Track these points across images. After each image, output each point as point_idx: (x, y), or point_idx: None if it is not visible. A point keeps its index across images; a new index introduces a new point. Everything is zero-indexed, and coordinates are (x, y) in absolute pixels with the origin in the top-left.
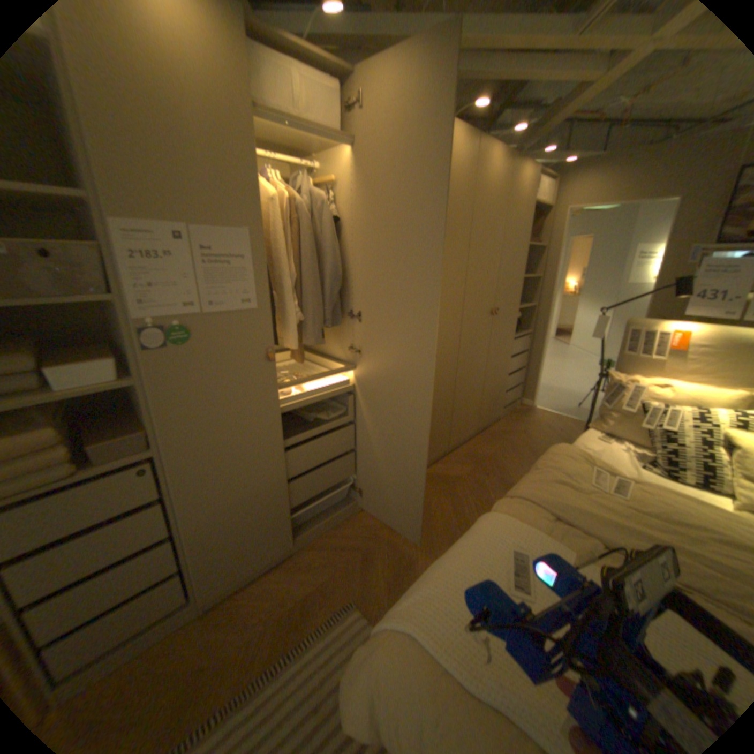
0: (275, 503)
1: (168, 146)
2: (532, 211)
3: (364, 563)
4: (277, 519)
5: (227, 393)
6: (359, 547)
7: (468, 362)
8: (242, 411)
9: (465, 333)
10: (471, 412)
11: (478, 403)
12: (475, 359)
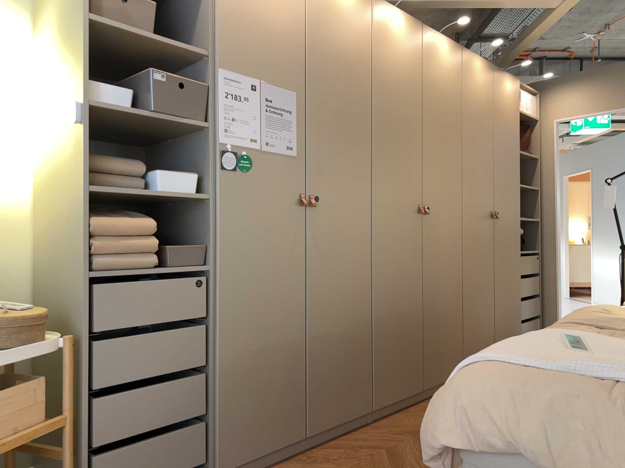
0: (293, 366)
1: (257, 28)
2: (517, 123)
3: (390, 456)
4: (293, 388)
5: (268, 225)
6: (380, 446)
7: (475, 264)
8: (276, 247)
9: (468, 229)
10: (484, 330)
11: (490, 322)
12: (481, 263)
